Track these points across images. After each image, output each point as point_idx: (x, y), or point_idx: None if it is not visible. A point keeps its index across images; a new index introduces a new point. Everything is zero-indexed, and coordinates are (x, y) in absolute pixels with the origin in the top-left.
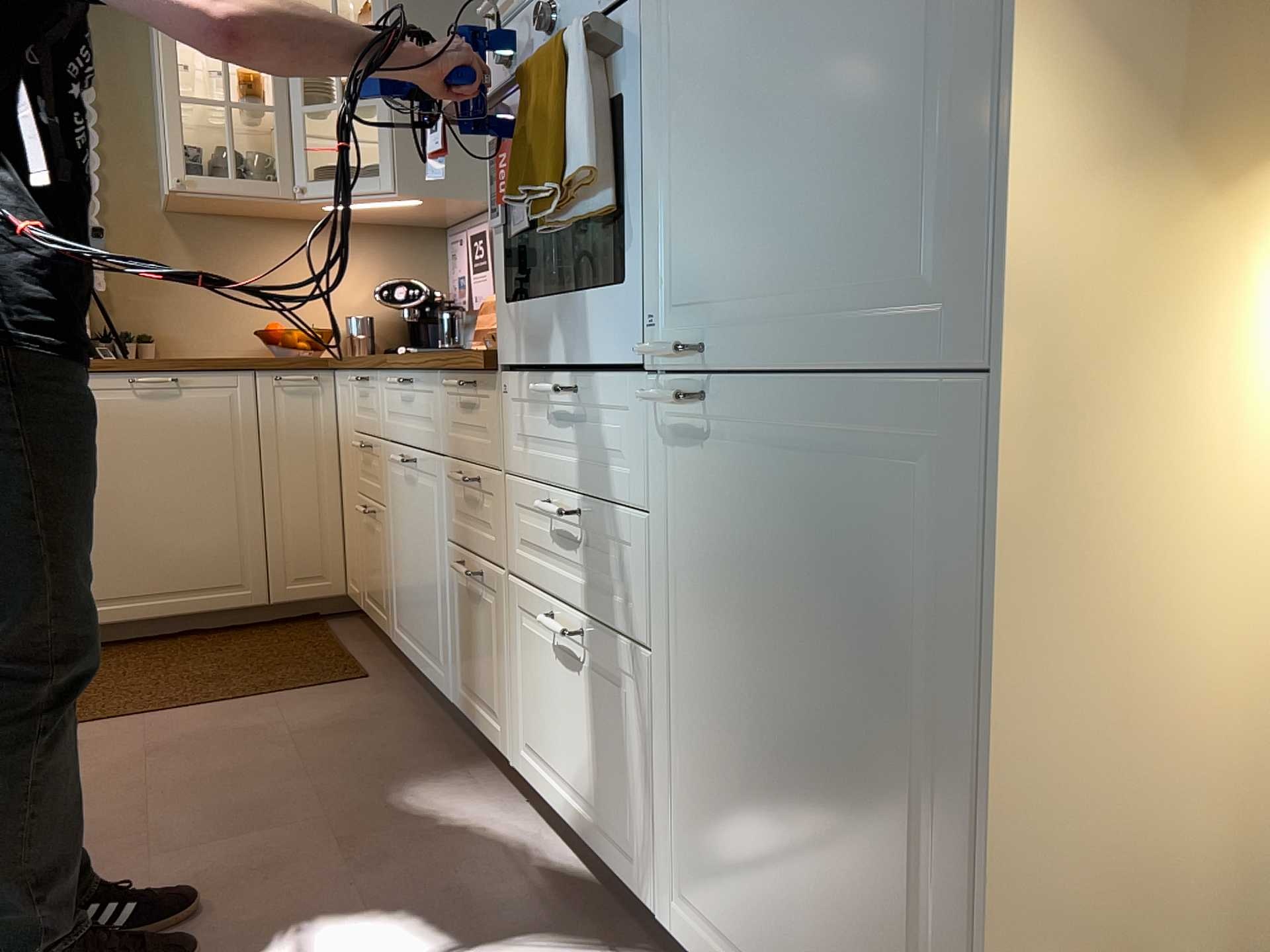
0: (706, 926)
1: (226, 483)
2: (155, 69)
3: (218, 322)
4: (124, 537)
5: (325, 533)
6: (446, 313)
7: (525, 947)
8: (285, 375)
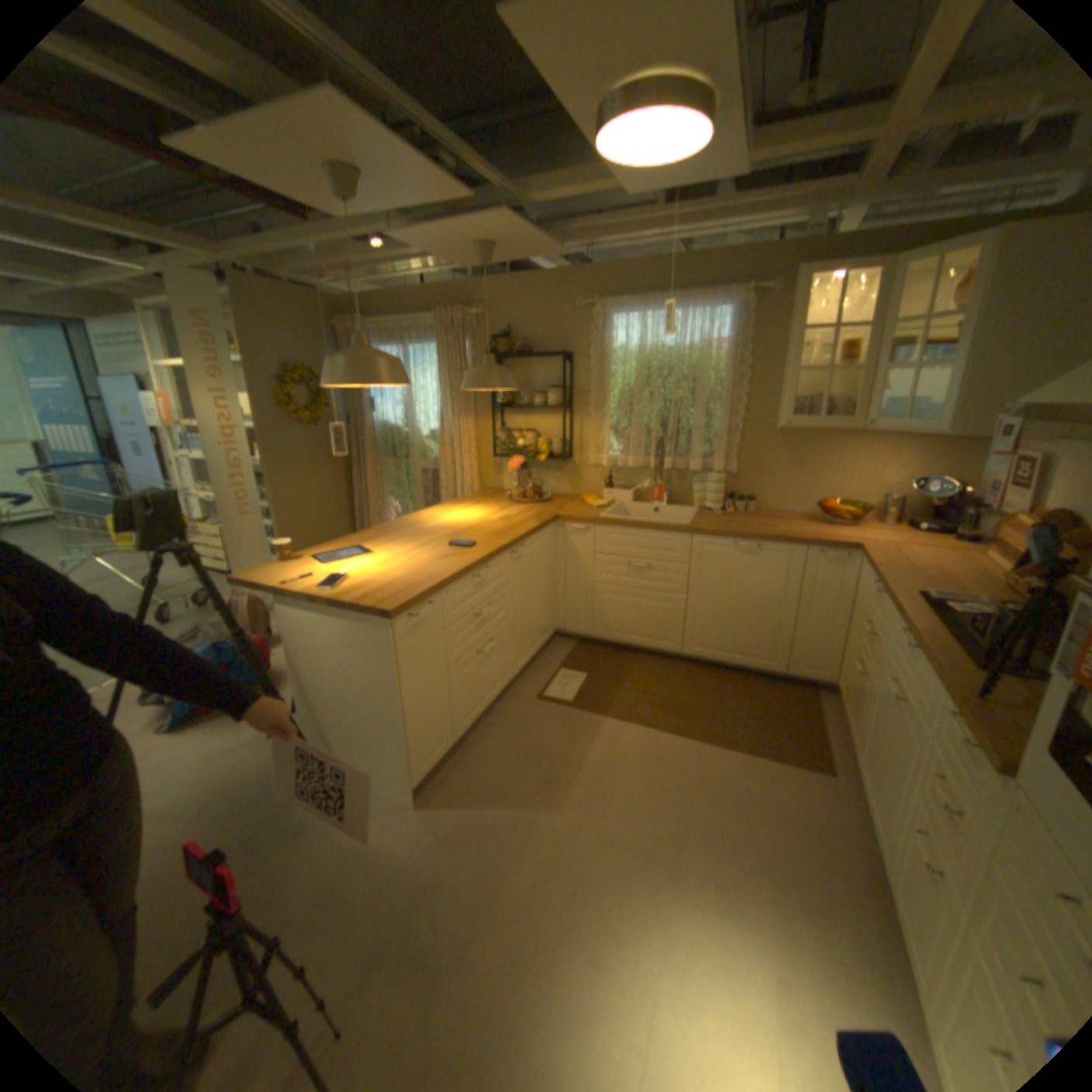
0: None
1: (776, 606)
2: (789, 340)
3: (796, 491)
4: (716, 620)
5: (833, 648)
6: (974, 513)
7: None
8: (828, 552)
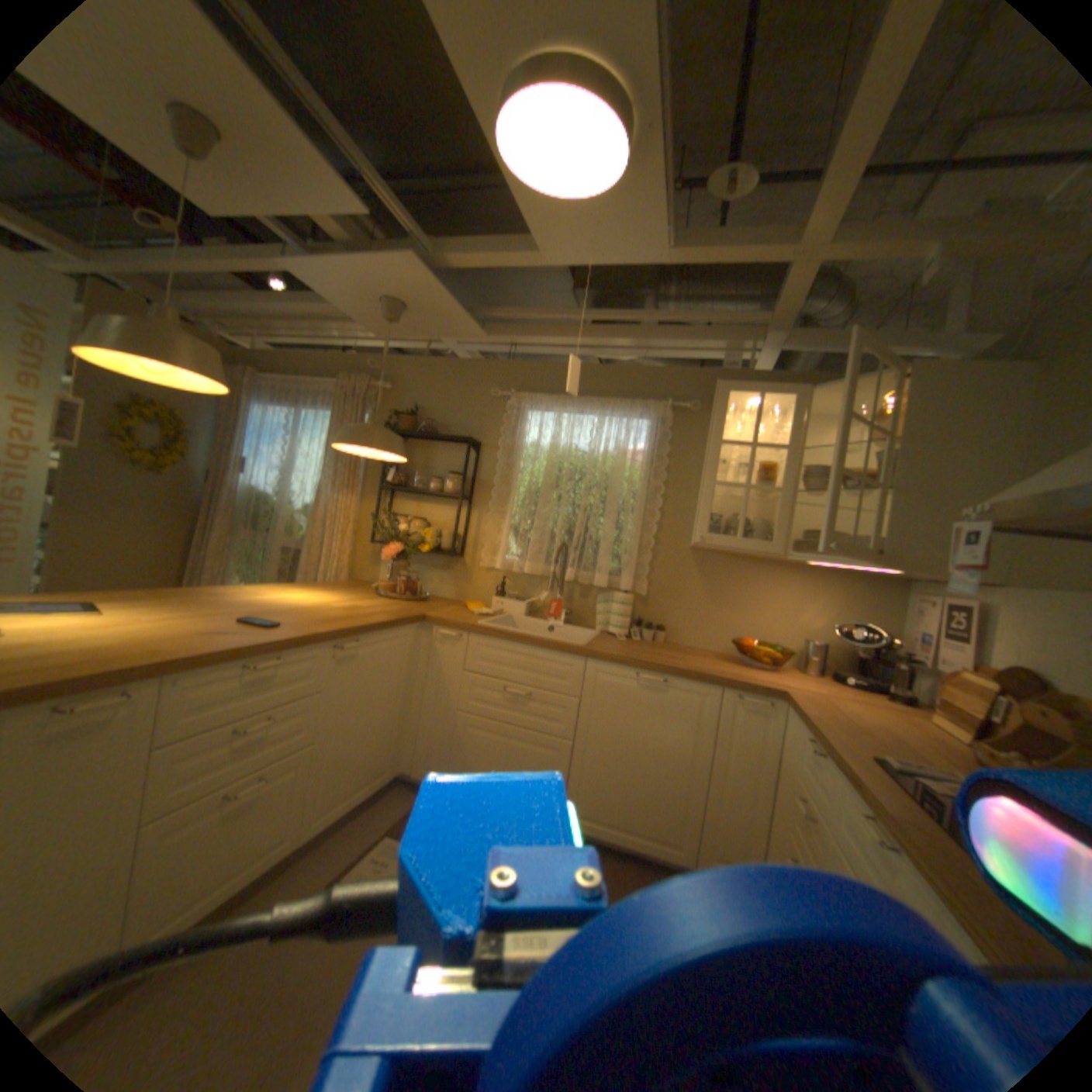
0: None
1: (684, 767)
2: (705, 461)
3: (709, 626)
4: (608, 780)
5: (754, 835)
6: (907, 669)
7: None
8: (747, 698)
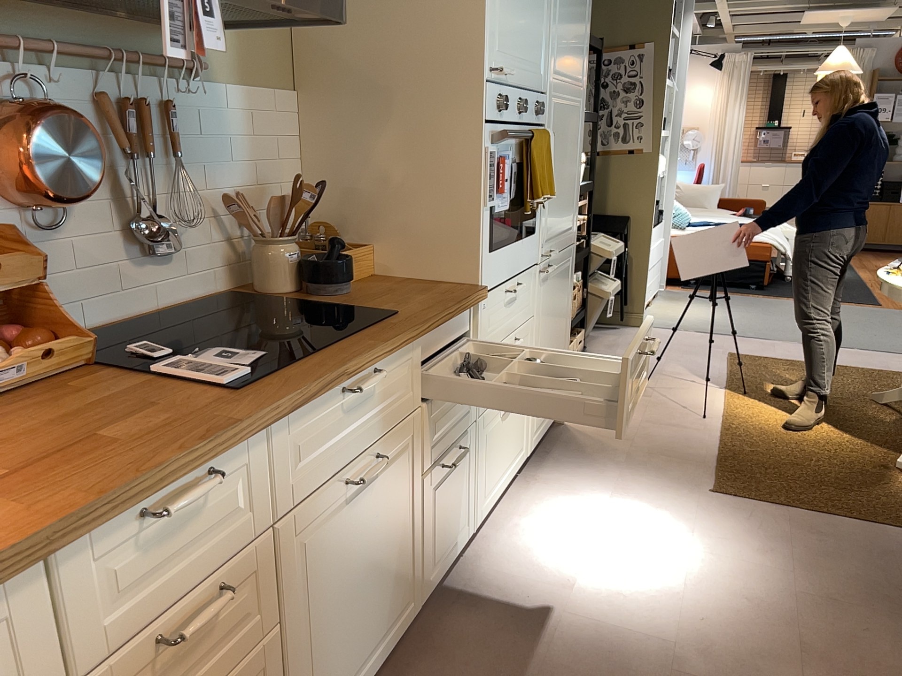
0: (537, 427)
1: None
2: None
3: None
4: None
5: None
6: None
7: (544, 508)
8: None
